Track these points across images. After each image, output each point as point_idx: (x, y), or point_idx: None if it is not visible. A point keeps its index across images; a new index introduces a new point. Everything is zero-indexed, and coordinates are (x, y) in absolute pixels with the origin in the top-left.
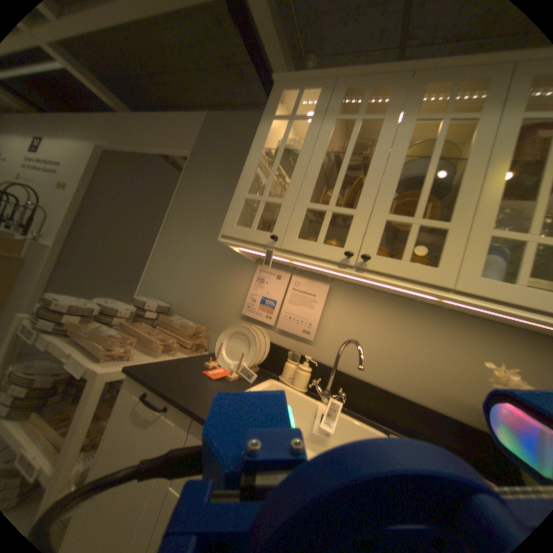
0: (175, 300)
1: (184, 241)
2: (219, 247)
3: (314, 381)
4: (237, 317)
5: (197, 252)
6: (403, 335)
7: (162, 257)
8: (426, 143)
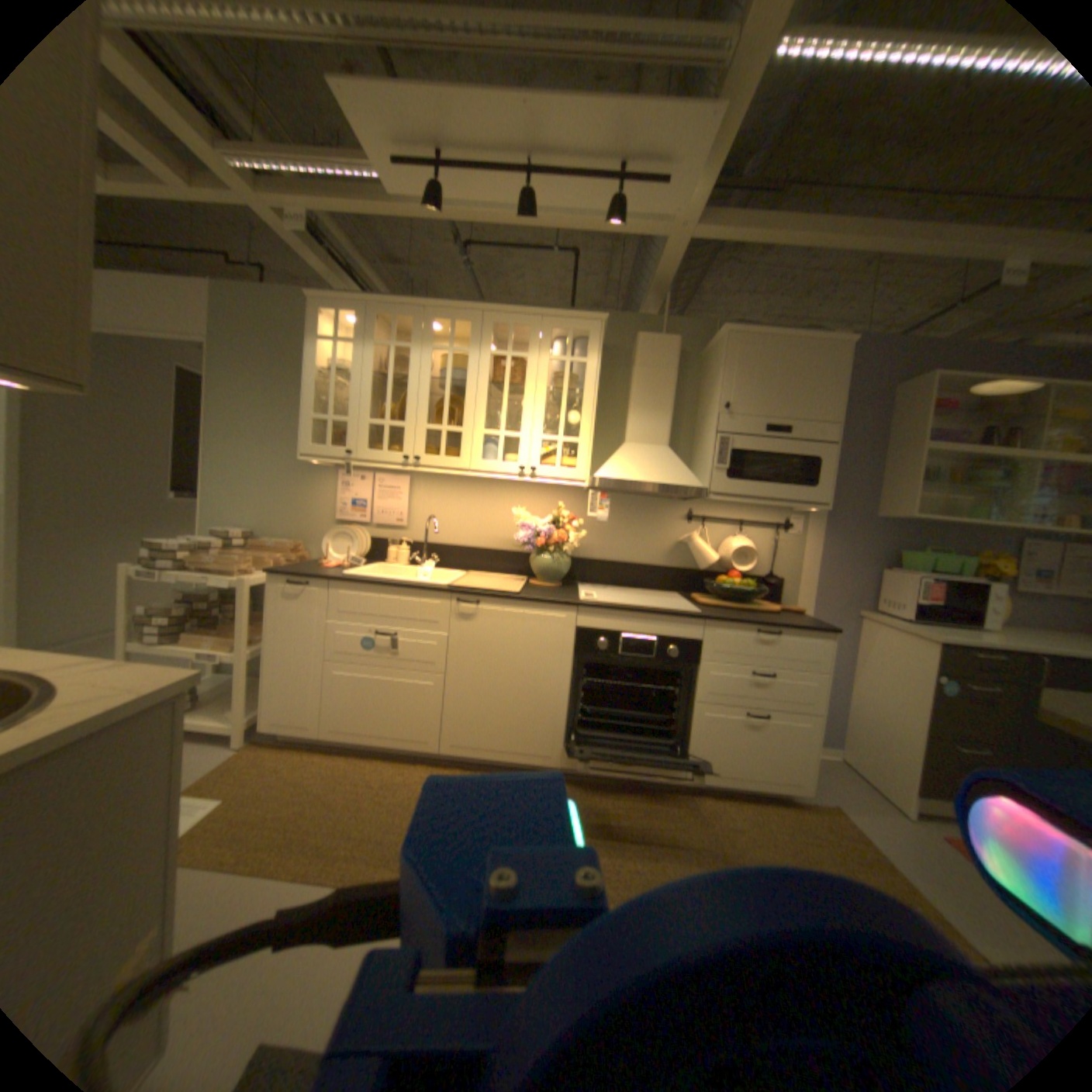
0: (251, 524)
1: (238, 457)
2: (286, 457)
3: (412, 557)
4: (330, 524)
5: (260, 467)
6: (470, 505)
7: (214, 479)
8: (448, 356)
